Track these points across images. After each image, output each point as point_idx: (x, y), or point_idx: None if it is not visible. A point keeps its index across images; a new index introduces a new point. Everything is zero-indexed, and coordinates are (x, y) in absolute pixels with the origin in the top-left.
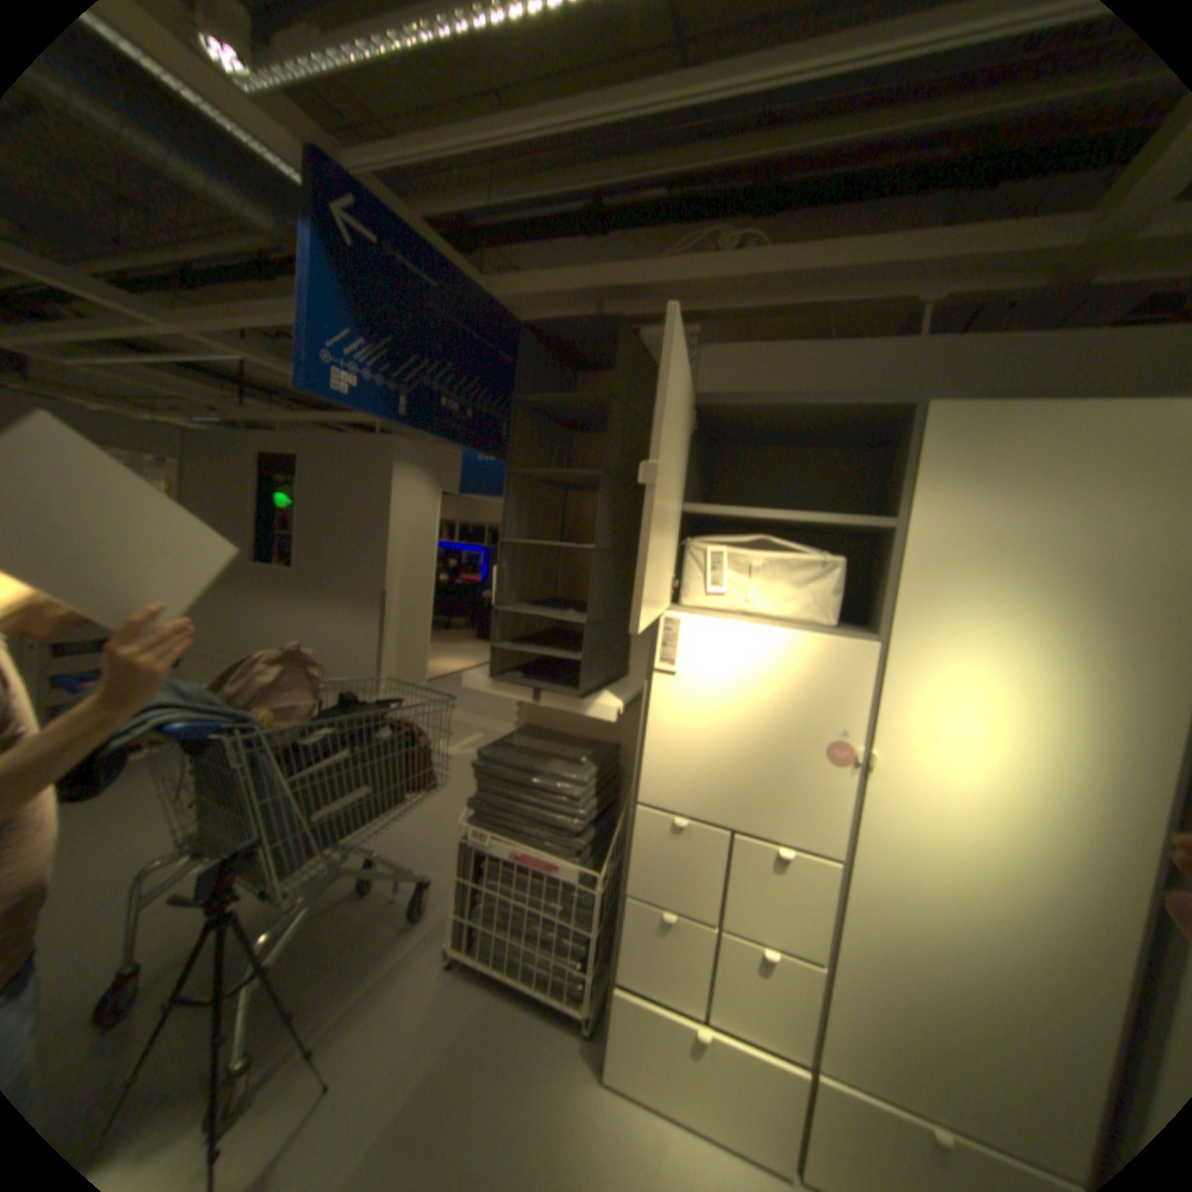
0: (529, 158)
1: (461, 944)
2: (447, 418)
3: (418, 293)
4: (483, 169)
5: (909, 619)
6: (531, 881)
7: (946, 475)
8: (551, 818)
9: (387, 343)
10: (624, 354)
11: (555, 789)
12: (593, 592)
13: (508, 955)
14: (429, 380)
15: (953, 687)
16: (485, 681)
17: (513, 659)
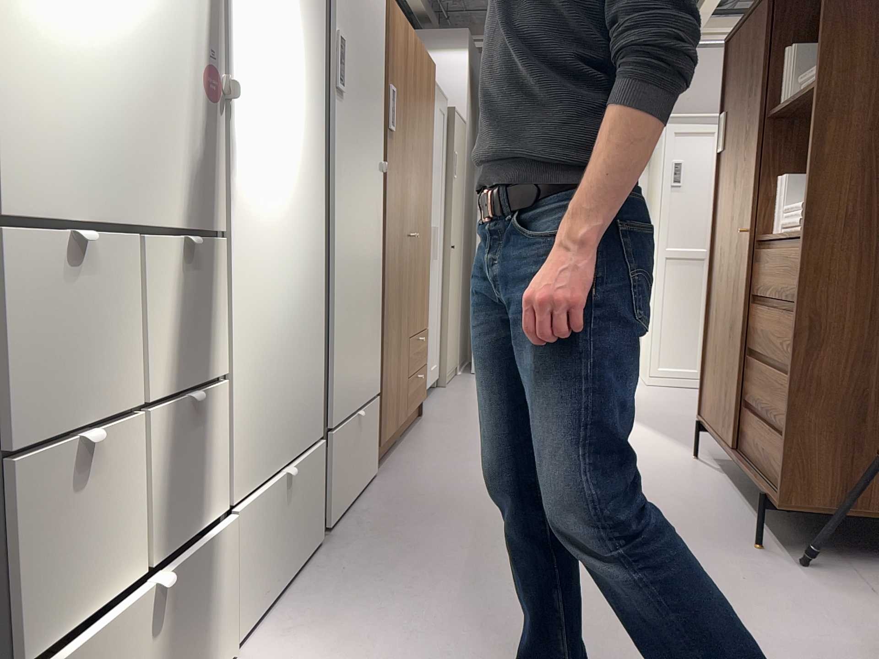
0: None
1: None
2: None
3: None
4: None
5: None
6: None
7: None
8: None
9: None
10: None
11: None
12: None
13: None
14: None
15: None
16: None
17: None
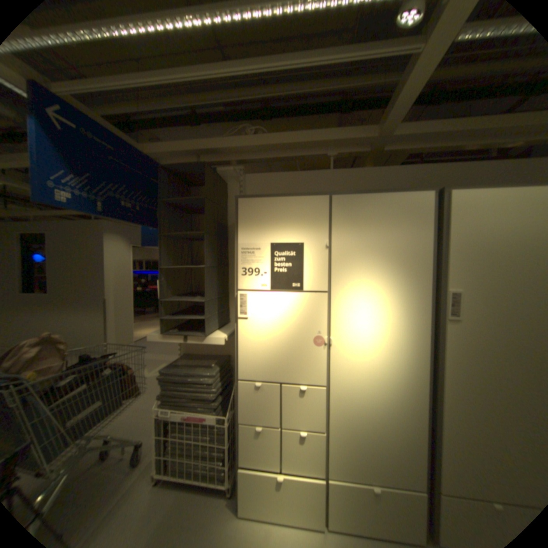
0: (157, 91)
1: (160, 470)
2: (126, 211)
3: (103, 152)
4: (134, 94)
5: (336, 282)
6: (193, 429)
7: (341, 224)
8: (199, 396)
9: (88, 176)
10: (209, 179)
11: (199, 382)
12: (207, 287)
13: (185, 469)
14: (113, 194)
15: (355, 306)
16: (159, 336)
17: (172, 324)
